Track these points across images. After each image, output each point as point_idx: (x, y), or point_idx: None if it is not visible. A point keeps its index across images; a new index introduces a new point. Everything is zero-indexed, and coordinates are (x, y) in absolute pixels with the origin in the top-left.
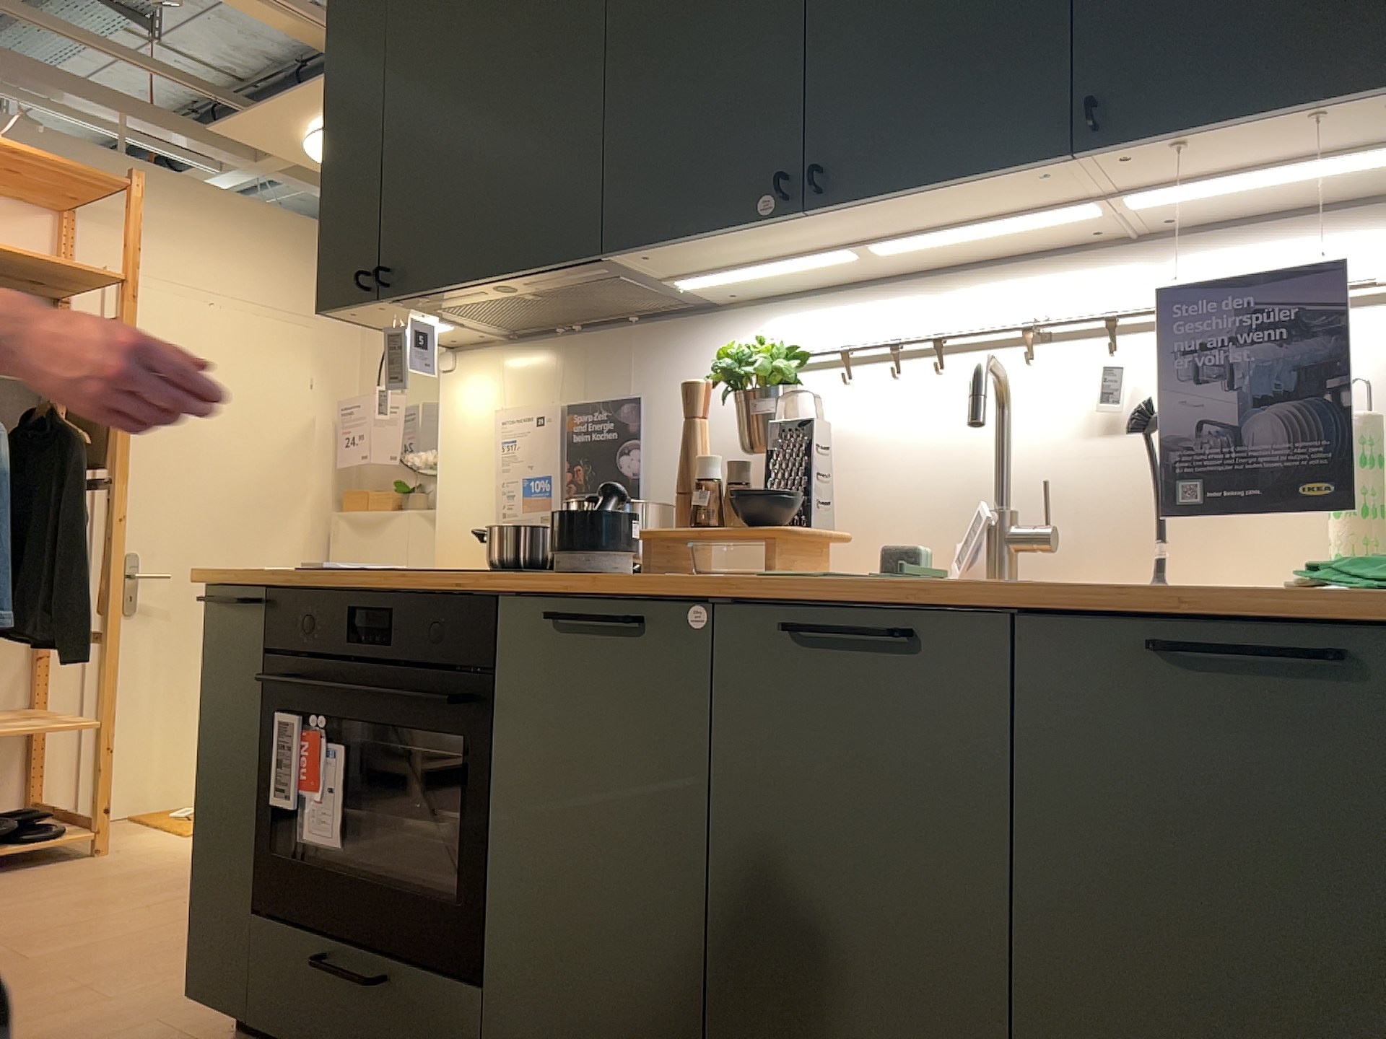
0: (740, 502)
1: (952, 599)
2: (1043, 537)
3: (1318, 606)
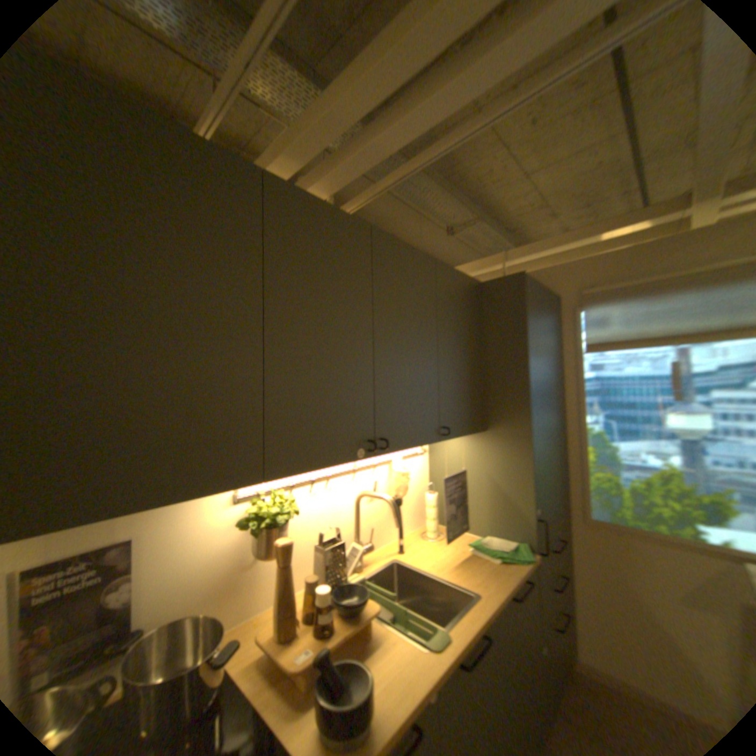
0: (339, 606)
1: (494, 618)
2: (373, 548)
3: (530, 575)
